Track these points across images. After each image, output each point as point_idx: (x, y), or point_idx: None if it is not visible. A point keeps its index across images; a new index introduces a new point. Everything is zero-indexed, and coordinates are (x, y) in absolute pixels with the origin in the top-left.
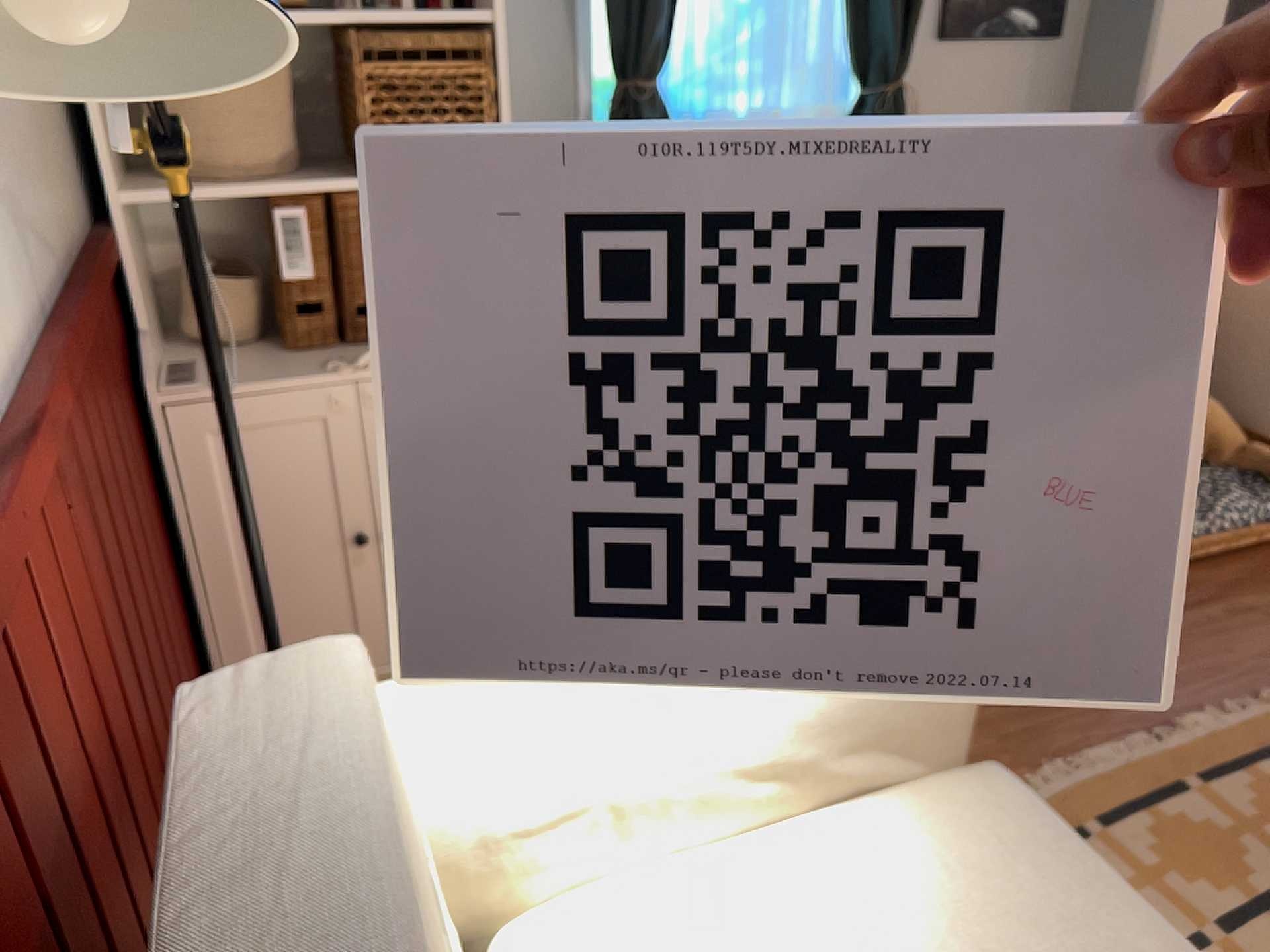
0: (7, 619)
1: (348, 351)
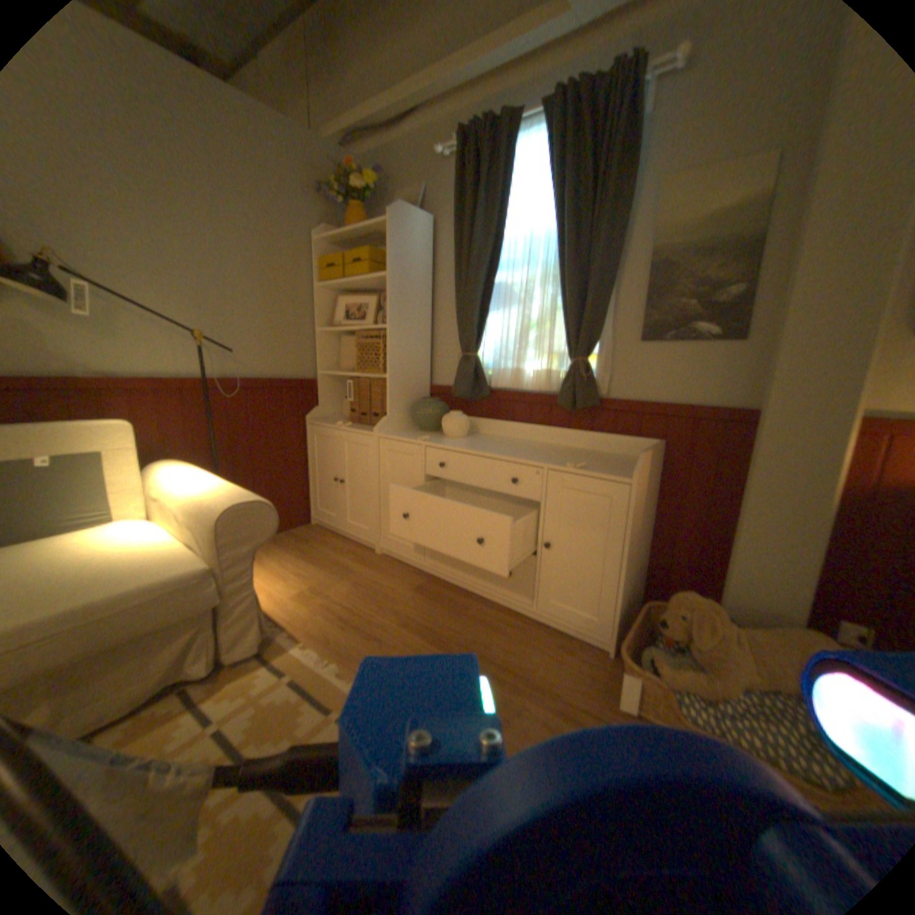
0: (123, 404)
1: (356, 425)
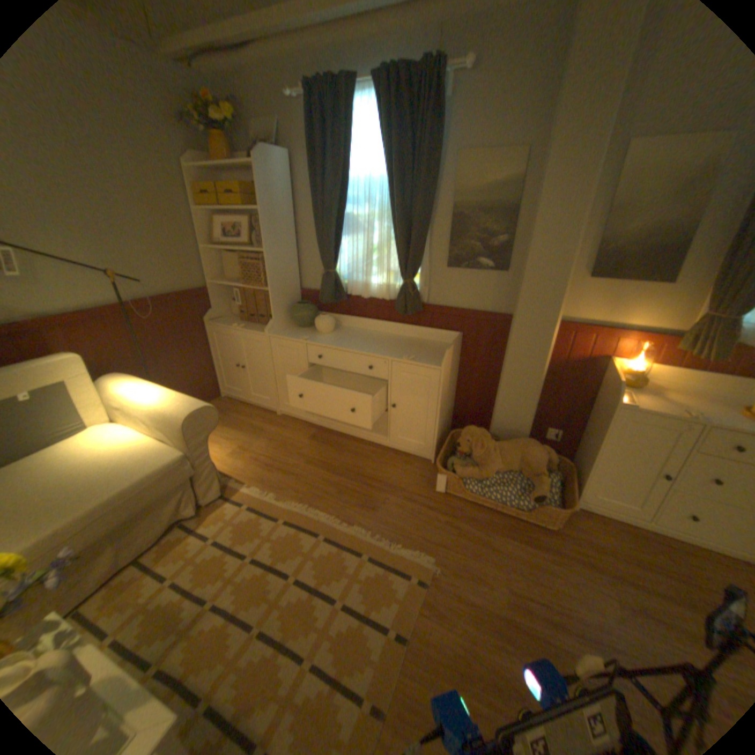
0: (60, 336)
1: (247, 323)
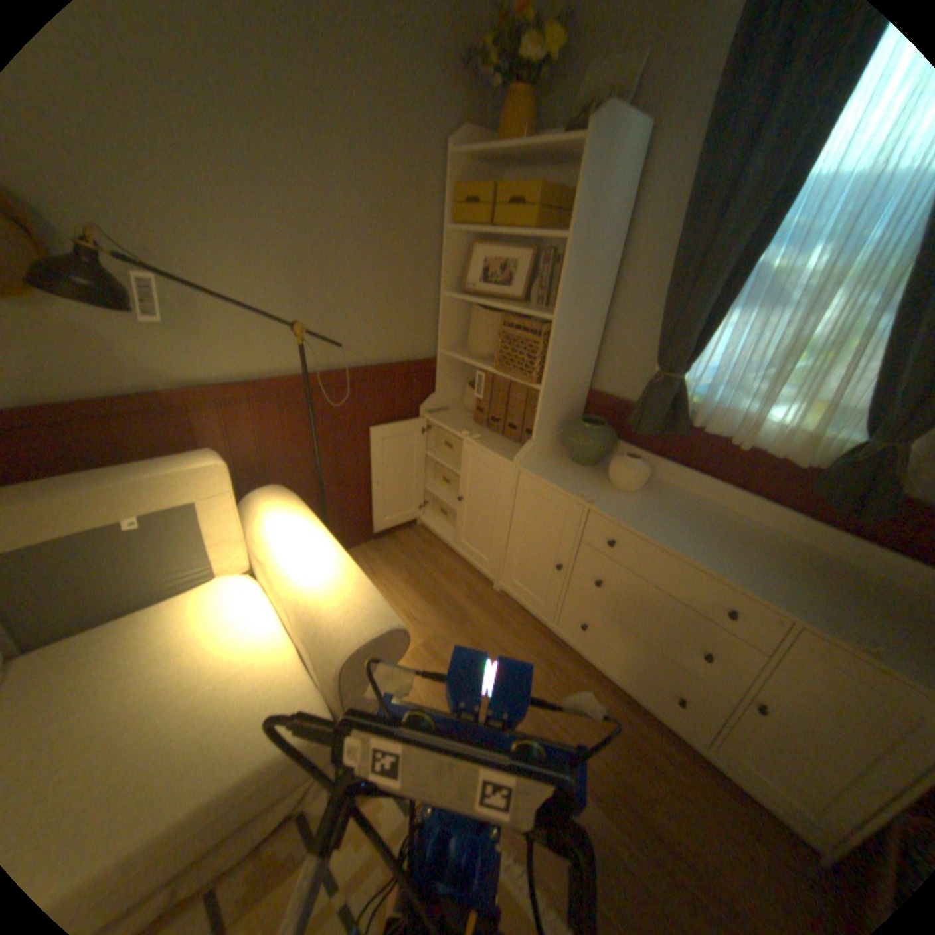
0: (215, 417)
1: (484, 430)
